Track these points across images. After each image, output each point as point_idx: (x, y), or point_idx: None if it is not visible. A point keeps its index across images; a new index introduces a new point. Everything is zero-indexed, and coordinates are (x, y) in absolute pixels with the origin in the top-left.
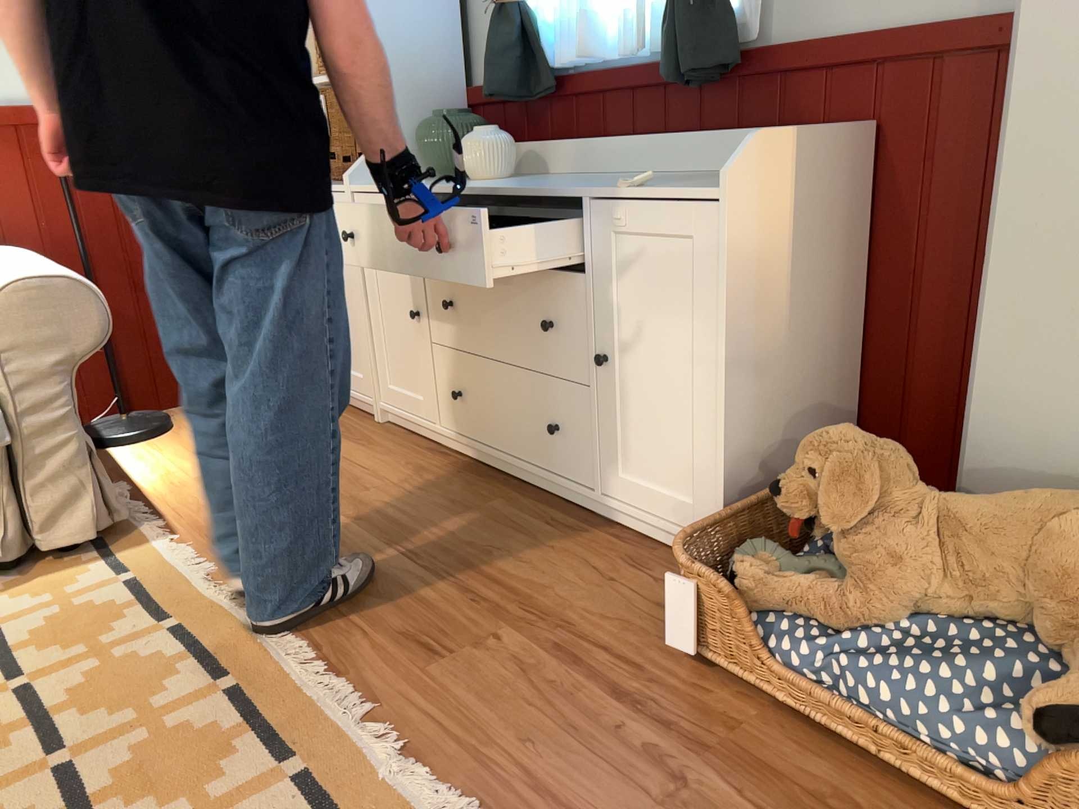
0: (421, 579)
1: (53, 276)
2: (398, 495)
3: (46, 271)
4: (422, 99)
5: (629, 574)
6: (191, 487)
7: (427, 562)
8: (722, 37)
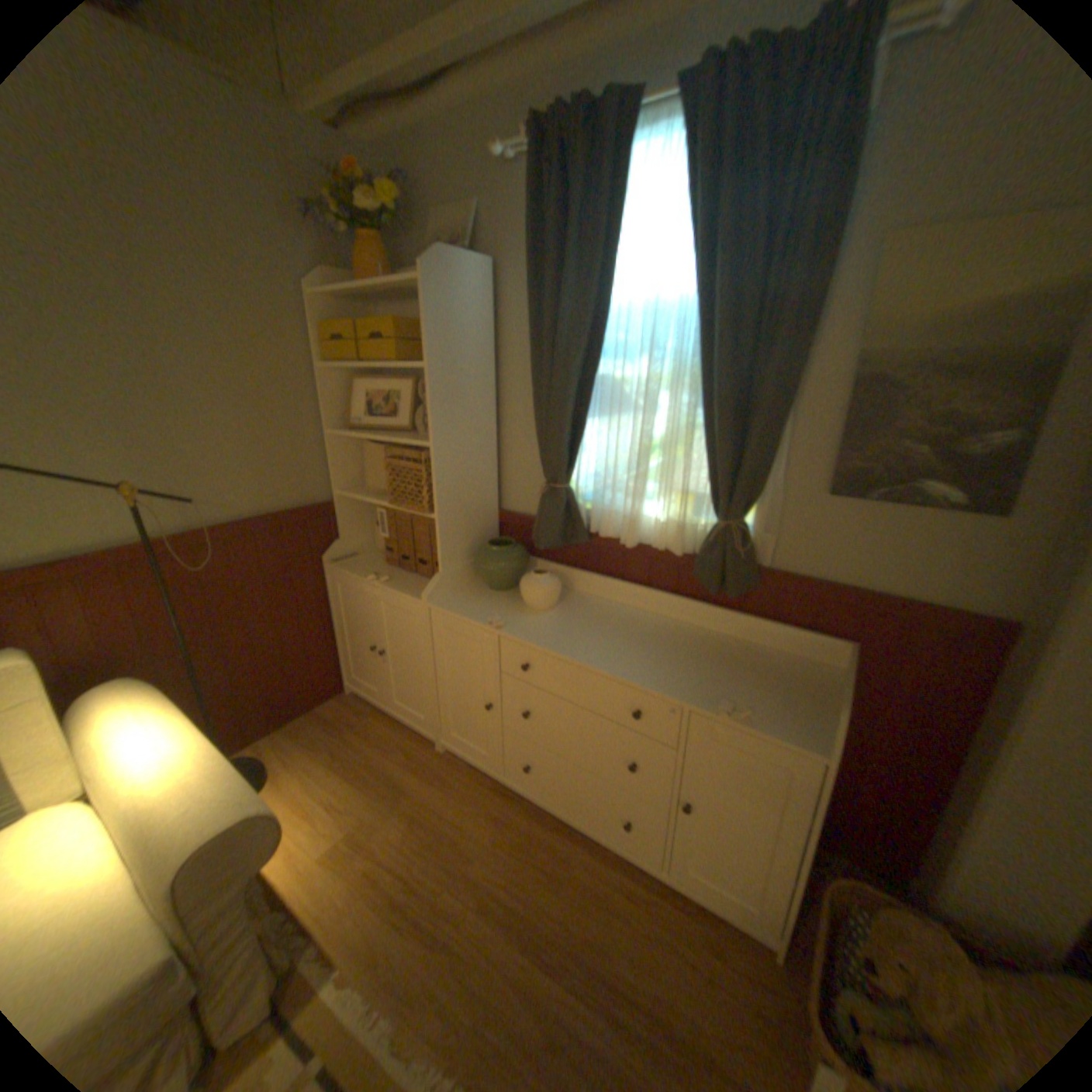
0: (574, 1010)
1: (228, 824)
2: (500, 868)
3: (216, 811)
4: (474, 525)
5: (717, 969)
6: (317, 876)
7: (567, 979)
8: (753, 567)
